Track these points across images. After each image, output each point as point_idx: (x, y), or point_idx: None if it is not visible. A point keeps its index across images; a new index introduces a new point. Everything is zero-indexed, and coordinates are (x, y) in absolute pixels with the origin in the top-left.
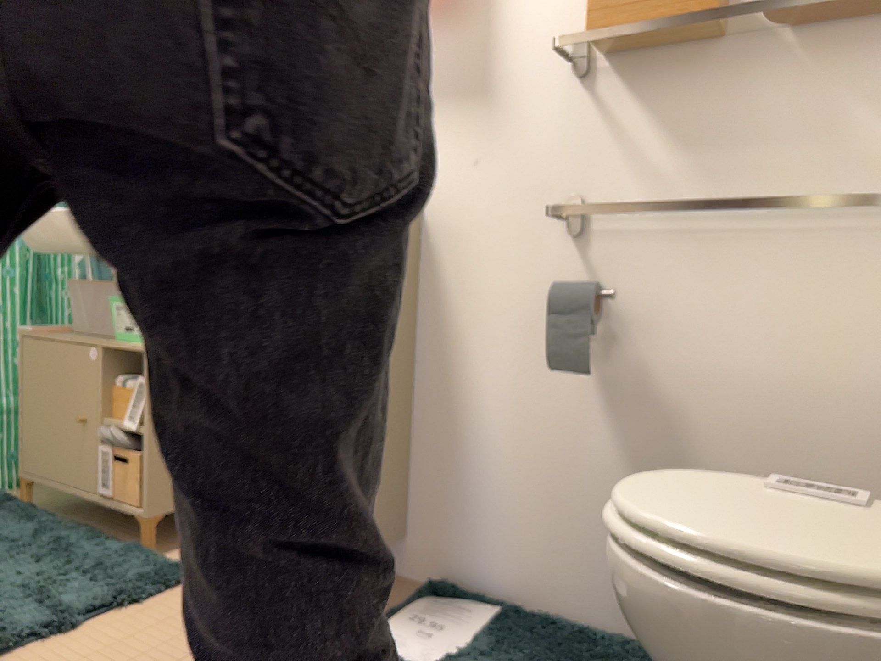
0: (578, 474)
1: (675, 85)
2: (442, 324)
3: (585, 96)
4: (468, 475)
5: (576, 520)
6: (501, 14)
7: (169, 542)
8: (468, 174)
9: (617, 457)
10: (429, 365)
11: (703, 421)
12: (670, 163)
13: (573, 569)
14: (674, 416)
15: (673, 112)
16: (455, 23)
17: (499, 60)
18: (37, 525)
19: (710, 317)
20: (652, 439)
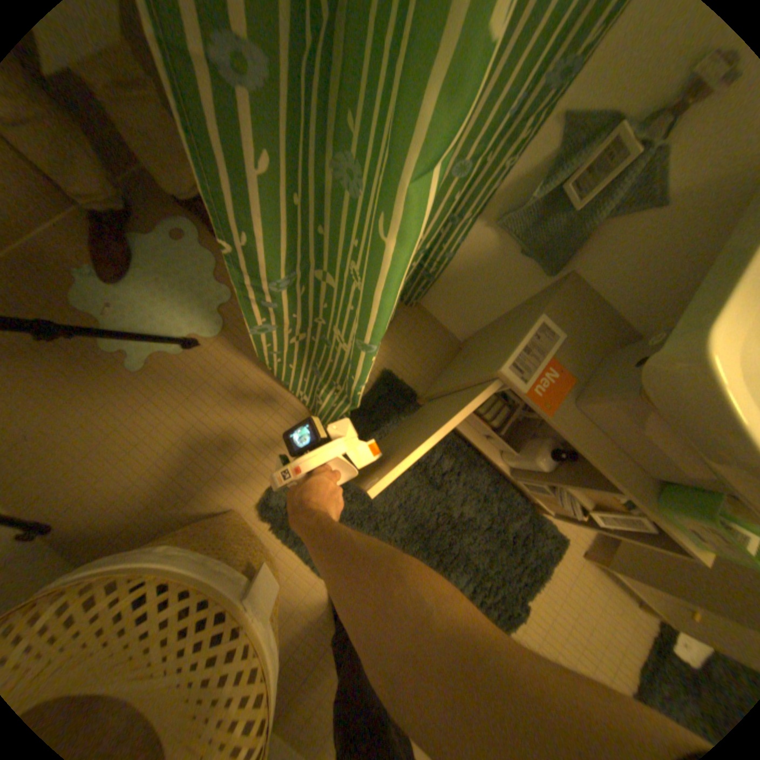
0: None
1: None
2: None
3: None
4: None
5: None
6: None
7: None
8: None
9: None
10: None
11: None
12: None
13: None
14: None
15: None
16: None
17: None
18: (453, 460)
19: None
20: None
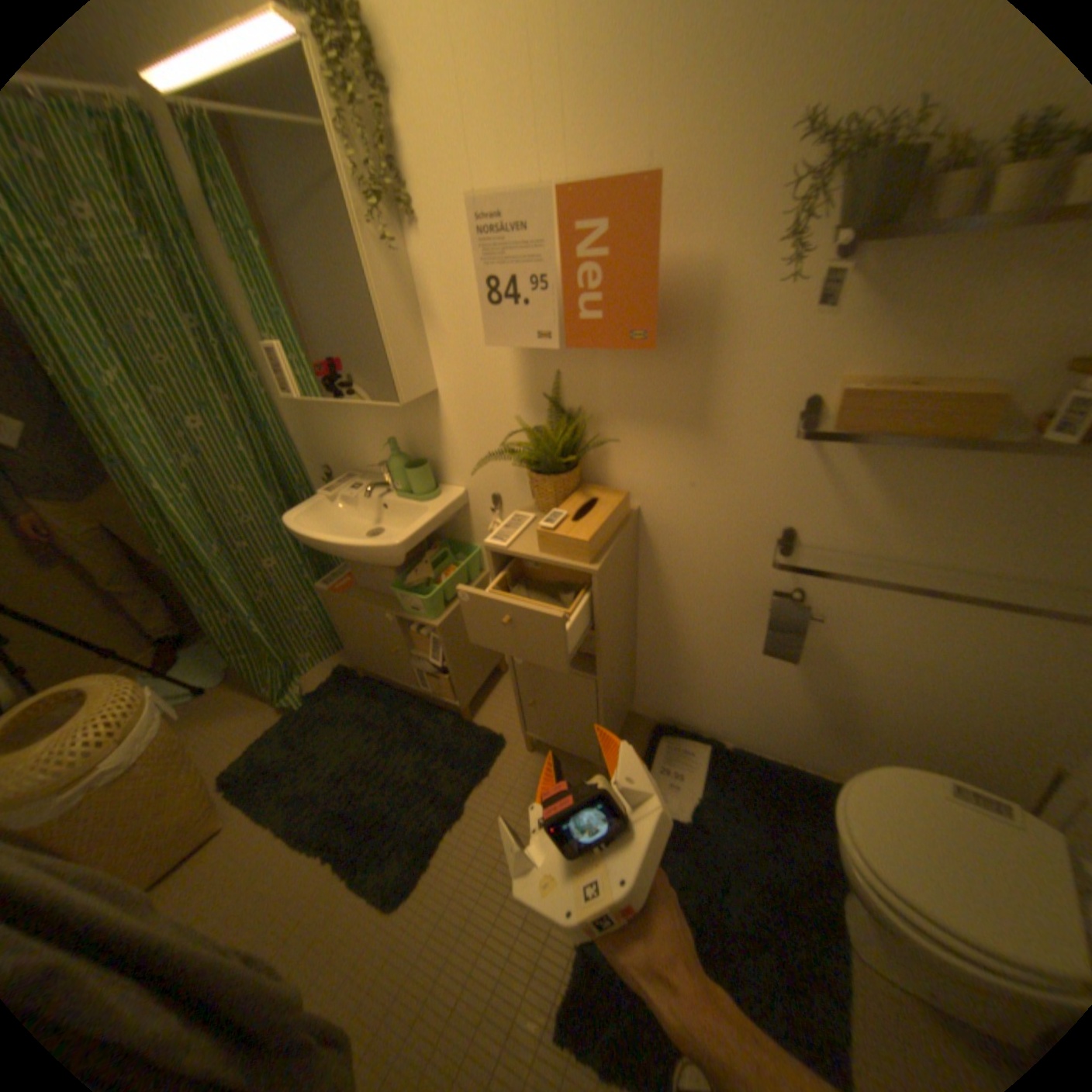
0: (769, 689)
1: (908, 456)
2: (661, 591)
3: (811, 449)
4: (683, 675)
5: (764, 709)
6: (725, 355)
7: (473, 700)
8: (686, 493)
9: (800, 686)
10: (650, 613)
11: (873, 679)
12: (887, 518)
13: (759, 730)
14: (850, 674)
15: (901, 478)
16: (671, 355)
17: (720, 401)
18: (386, 706)
19: (895, 626)
20: (830, 681)
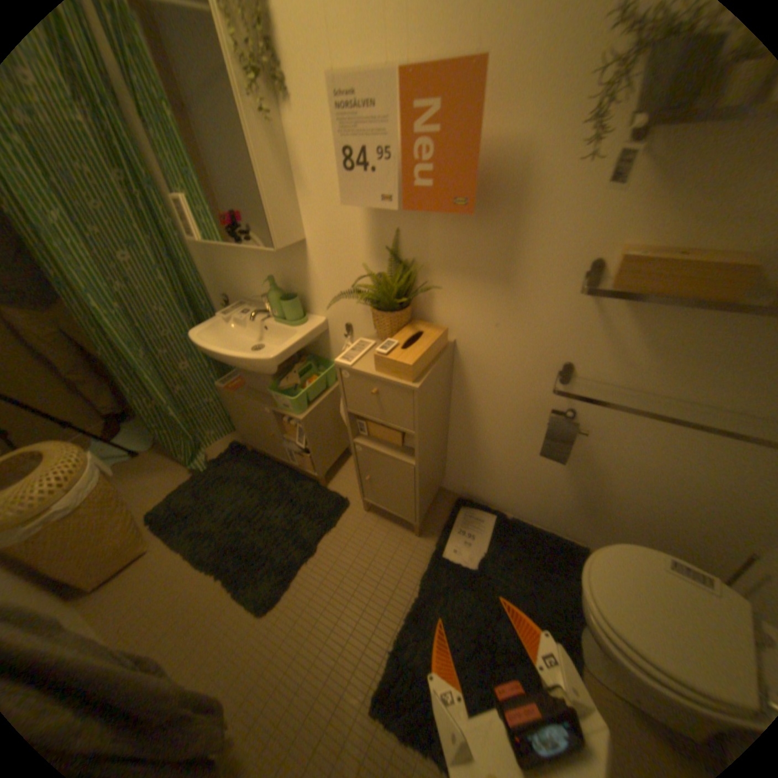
0: (543, 479)
1: (670, 312)
2: (468, 404)
3: (592, 302)
4: (480, 465)
5: (538, 493)
6: (530, 222)
7: (329, 473)
8: (491, 331)
9: (566, 479)
10: (459, 419)
11: (621, 478)
12: (646, 360)
13: (533, 507)
14: (604, 473)
15: (661, 329)
16: (487, 220)
17: (523, 259)
18: (266, 473)
19: (642, 441)
20: (589, 478)
